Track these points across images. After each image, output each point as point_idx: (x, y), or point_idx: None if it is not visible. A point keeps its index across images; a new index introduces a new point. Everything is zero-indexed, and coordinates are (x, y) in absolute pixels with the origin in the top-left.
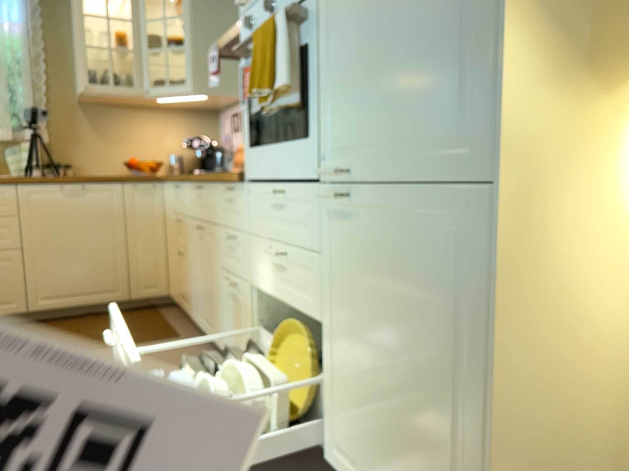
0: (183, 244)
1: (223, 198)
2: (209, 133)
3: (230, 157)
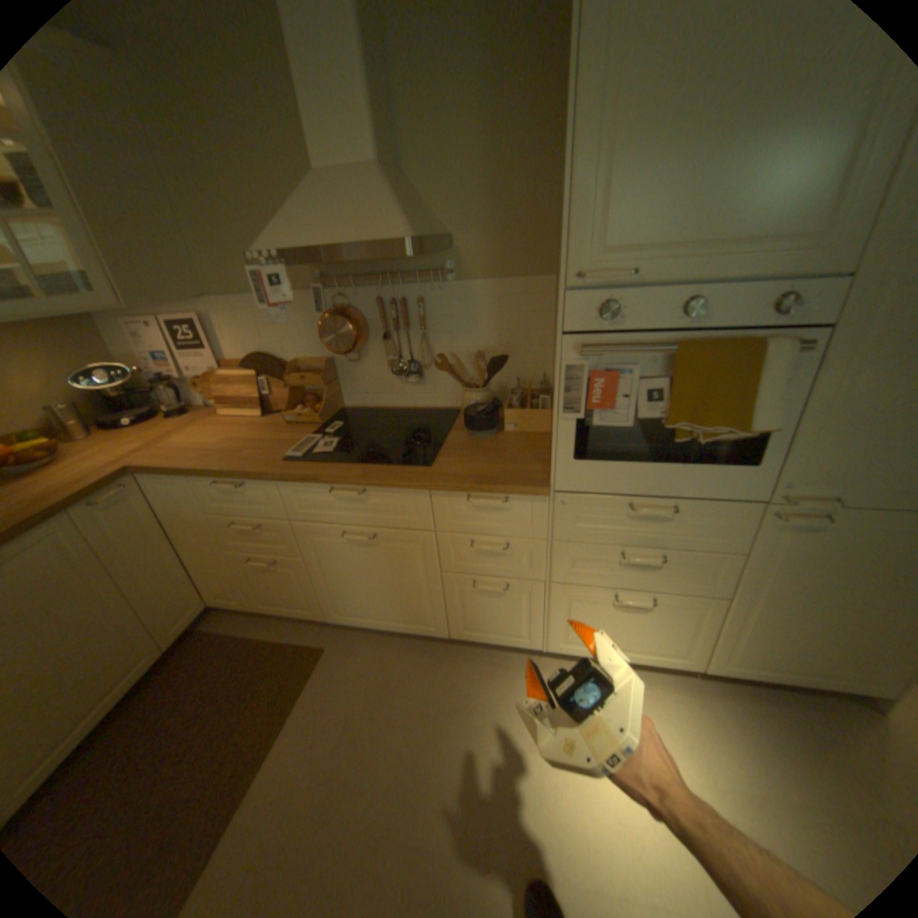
0: (275, 551)
1: (460, 505)
2: (89, 349)
3: (163, 383)
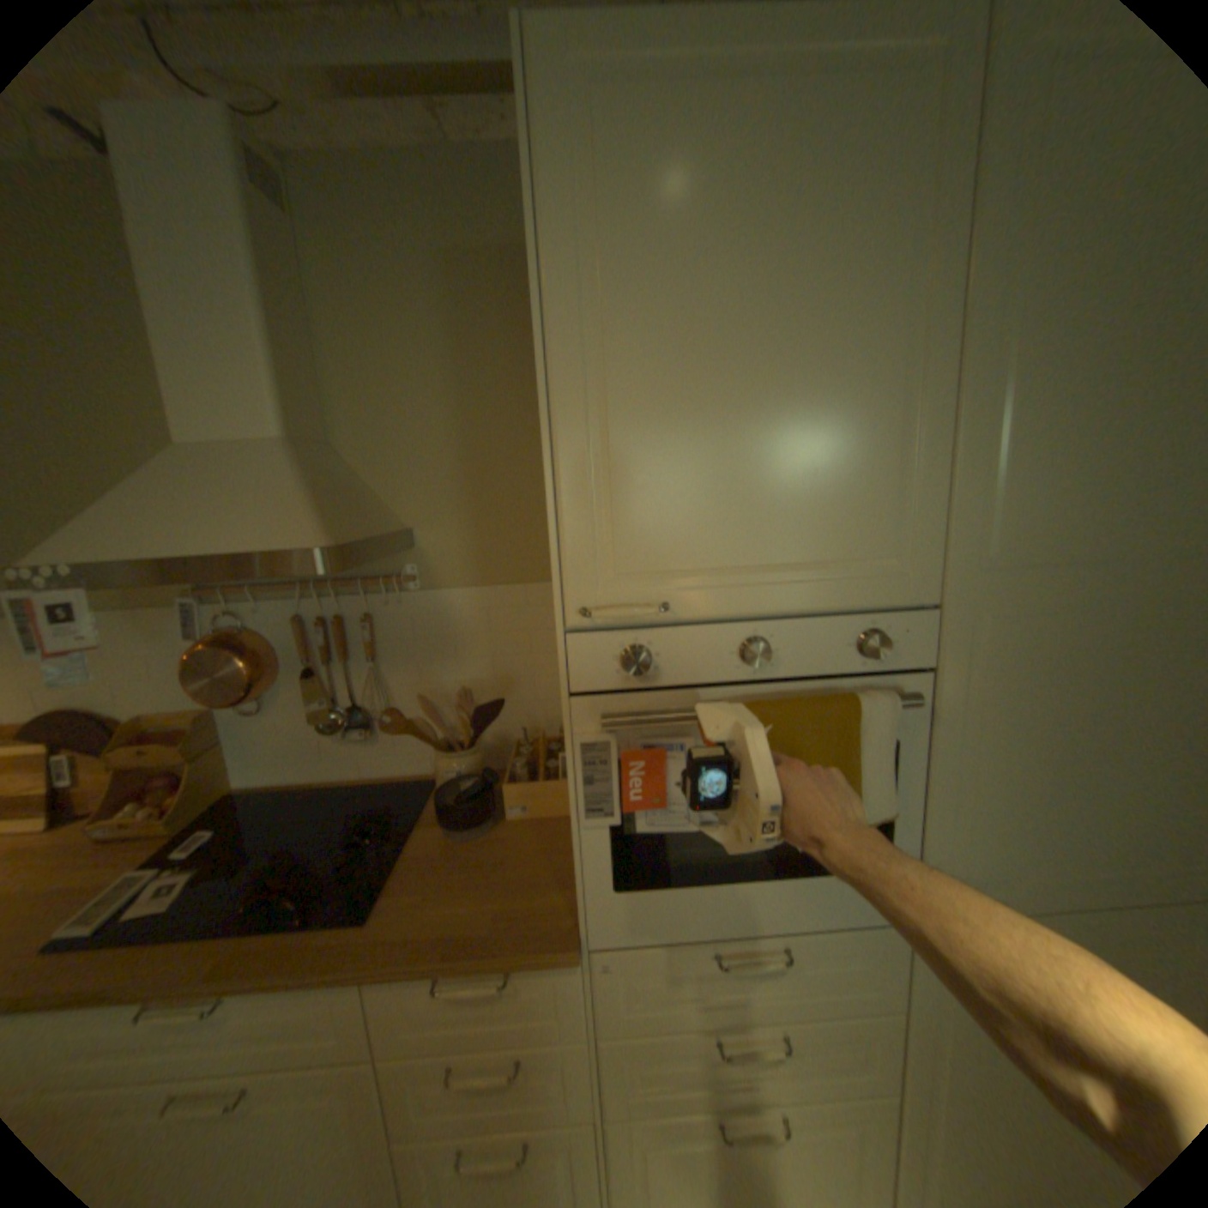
0: None
1: (420, 1001)
2: None
3: None
